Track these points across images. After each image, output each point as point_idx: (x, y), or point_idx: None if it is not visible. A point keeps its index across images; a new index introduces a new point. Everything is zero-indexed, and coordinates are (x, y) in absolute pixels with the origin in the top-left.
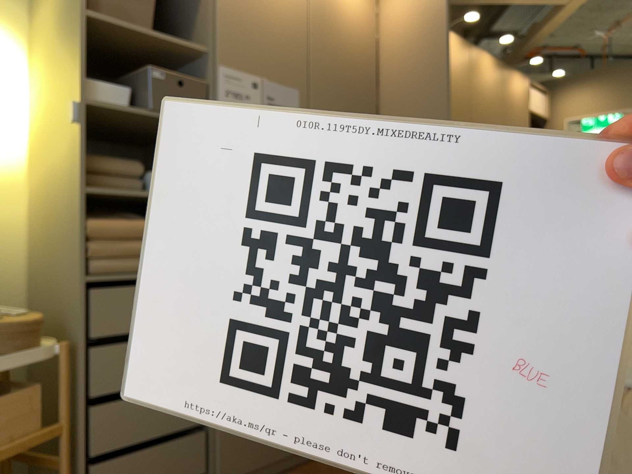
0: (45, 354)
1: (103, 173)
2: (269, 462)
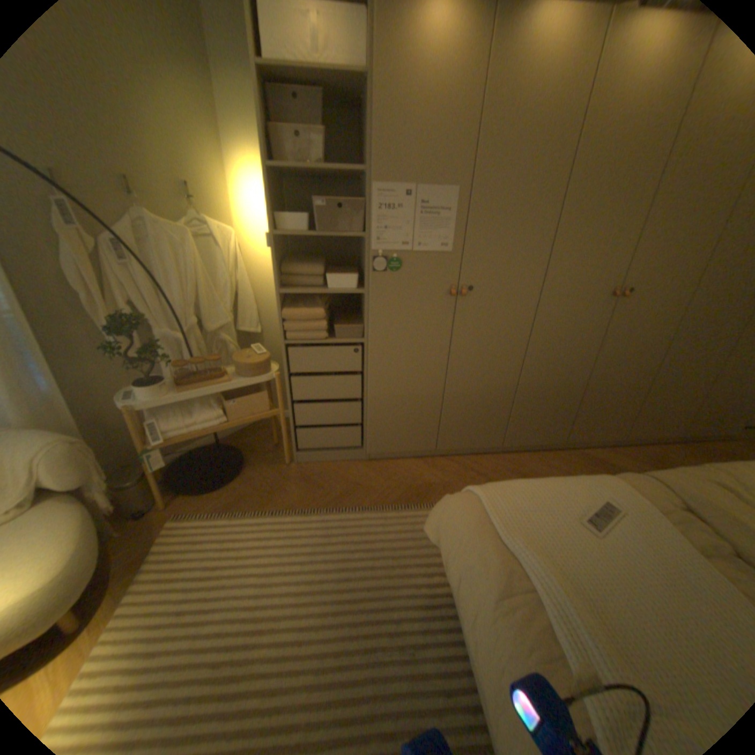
0: (268, 379)
1: (298, 276)
2: (404, 451)
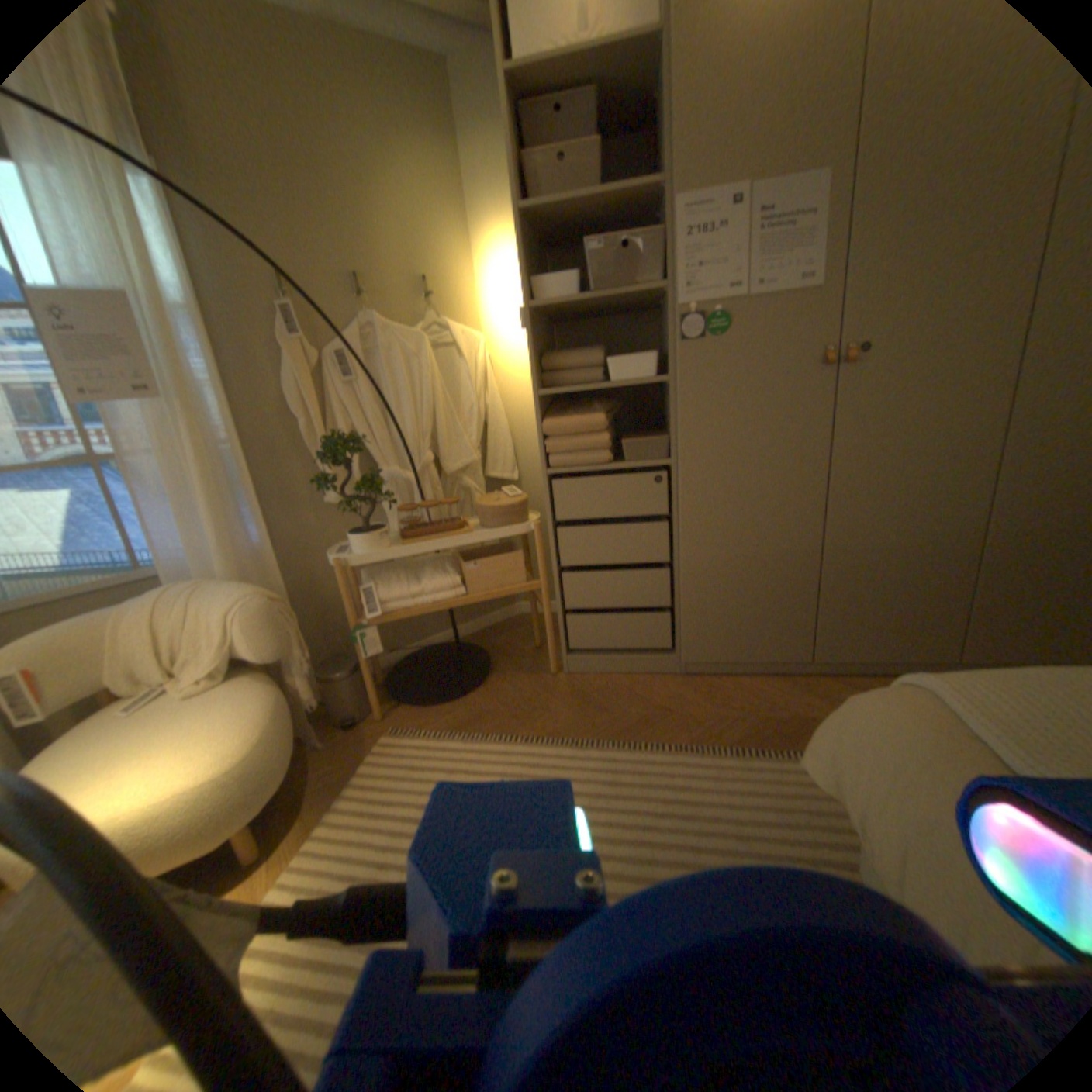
0: (522, 528)
1: (565, 367)
2: (748, 659)
